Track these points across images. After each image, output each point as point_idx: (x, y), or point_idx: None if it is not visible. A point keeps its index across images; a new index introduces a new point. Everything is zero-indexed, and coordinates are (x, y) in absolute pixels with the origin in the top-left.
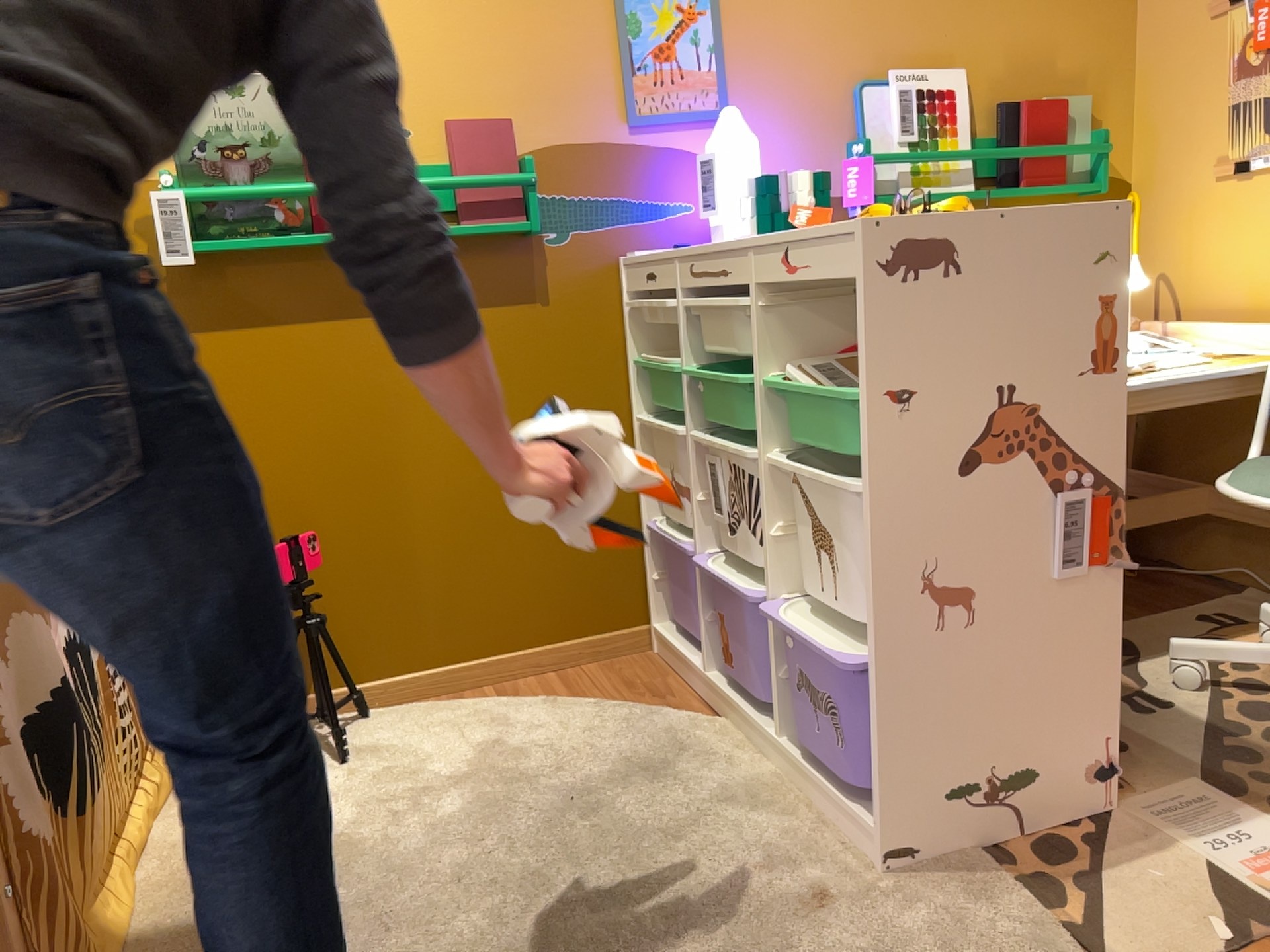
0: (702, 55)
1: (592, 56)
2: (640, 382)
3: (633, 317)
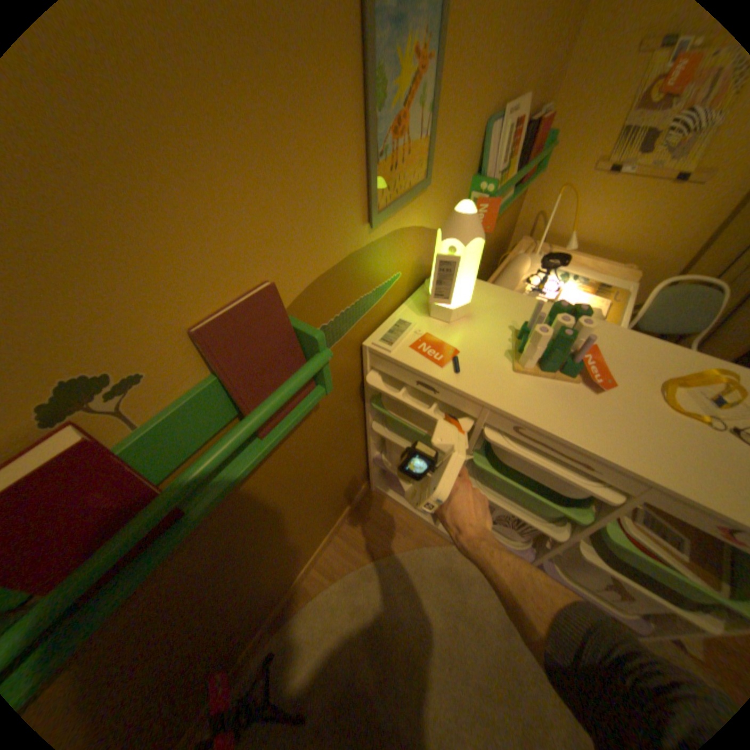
0: (426, 114)
1: (342, 145)
2: (373, 406)
3: (373, 377)
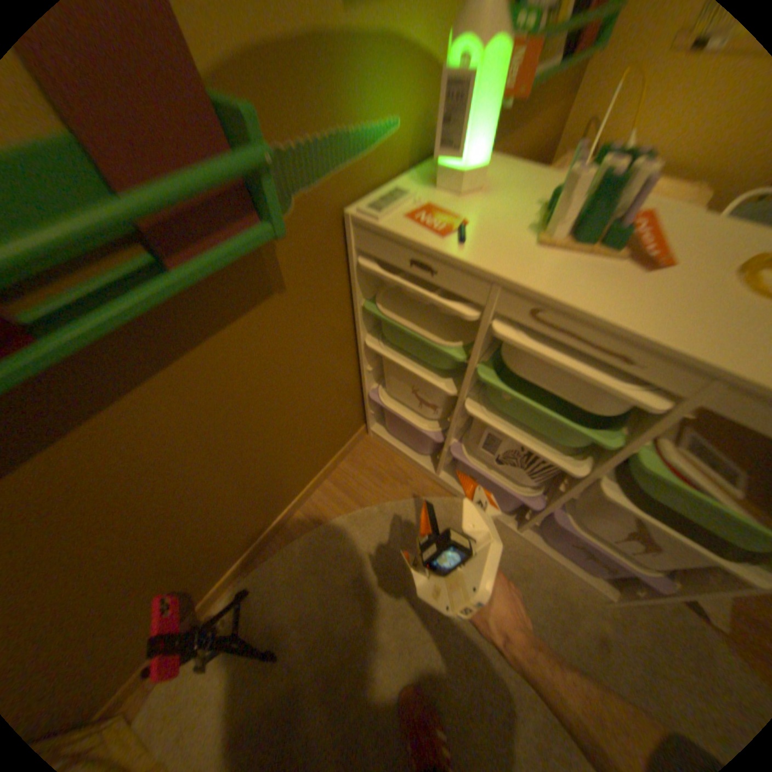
0: None
1: None
2: (365, 317)
3: (361, 270)
